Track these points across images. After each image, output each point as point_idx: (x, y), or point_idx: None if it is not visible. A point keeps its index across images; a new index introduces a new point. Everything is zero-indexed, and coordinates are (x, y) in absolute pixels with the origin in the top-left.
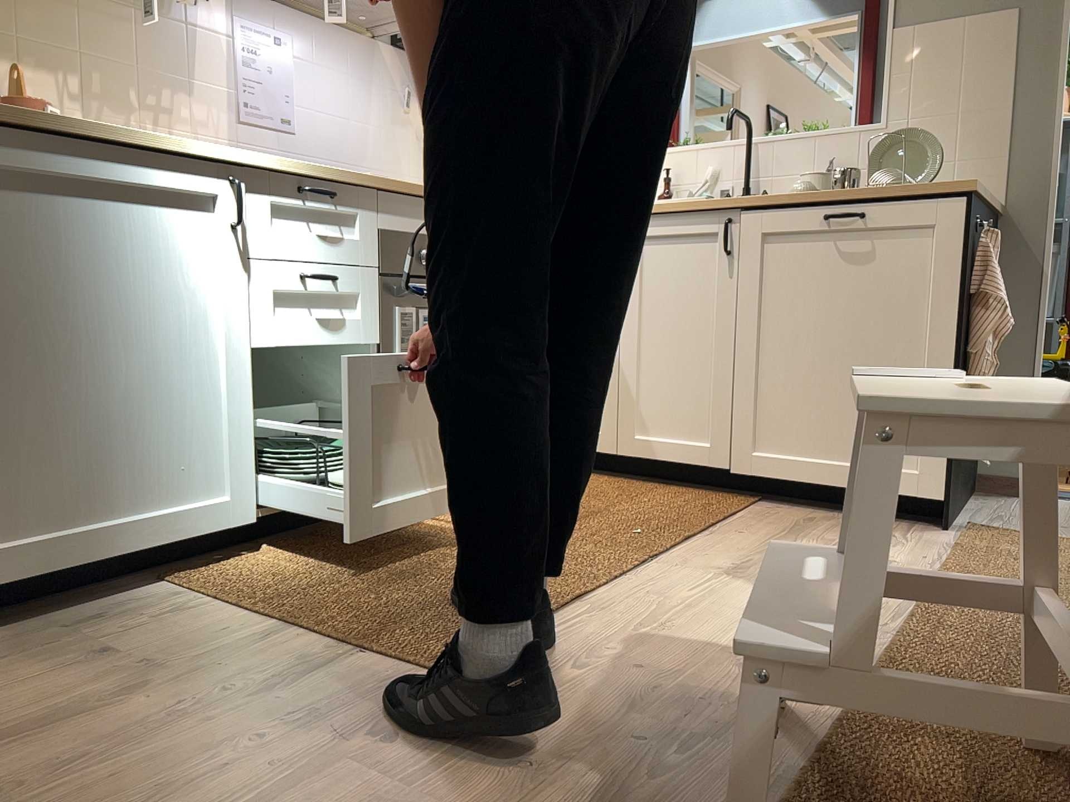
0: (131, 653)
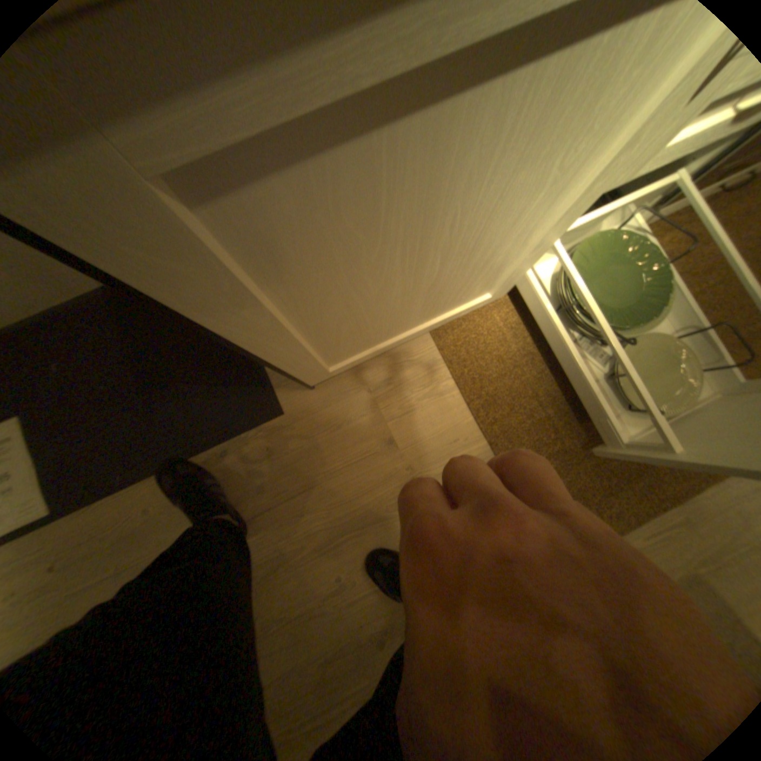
0: (401, 449)
